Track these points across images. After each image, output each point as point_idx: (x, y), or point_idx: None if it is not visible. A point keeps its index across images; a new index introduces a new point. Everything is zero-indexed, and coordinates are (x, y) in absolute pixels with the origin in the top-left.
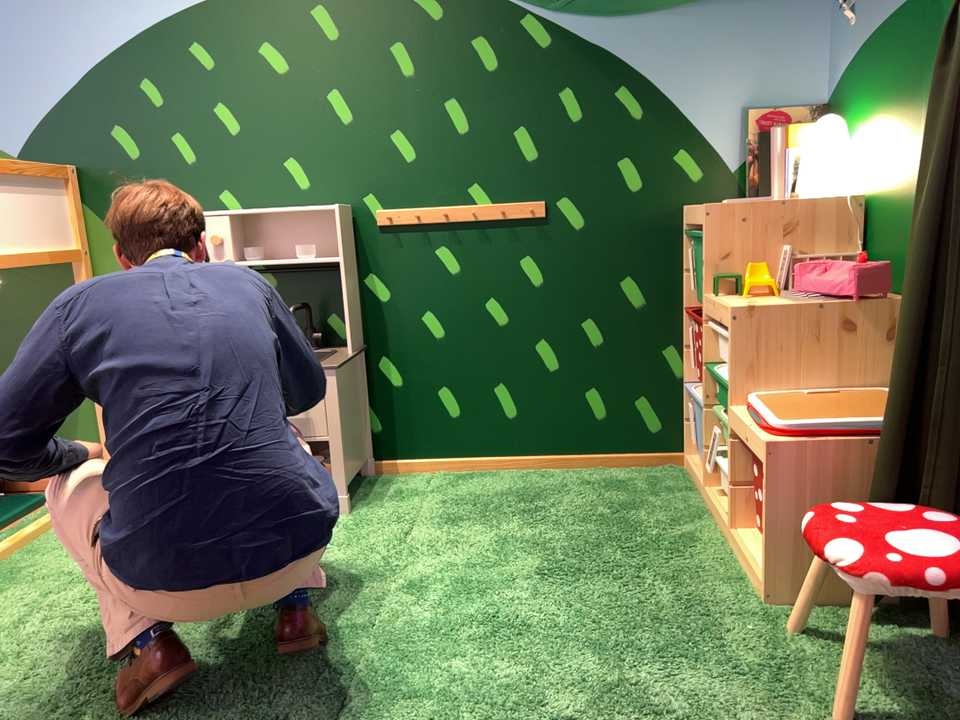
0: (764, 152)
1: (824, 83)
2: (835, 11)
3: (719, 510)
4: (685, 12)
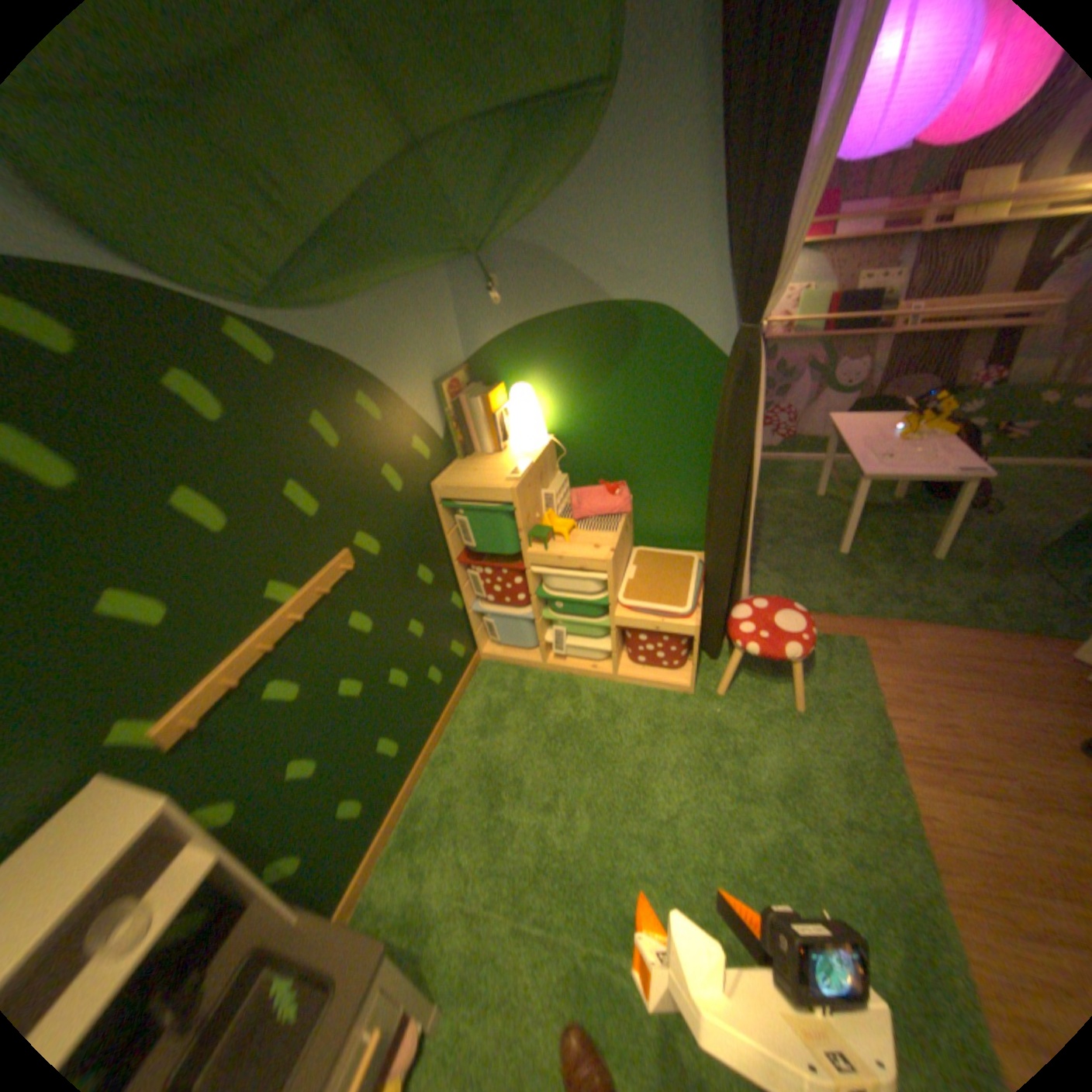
0: (462, 416)
1: (463, 347)
2: (462, 286)
3: (582, 669)
4: (379, 294)
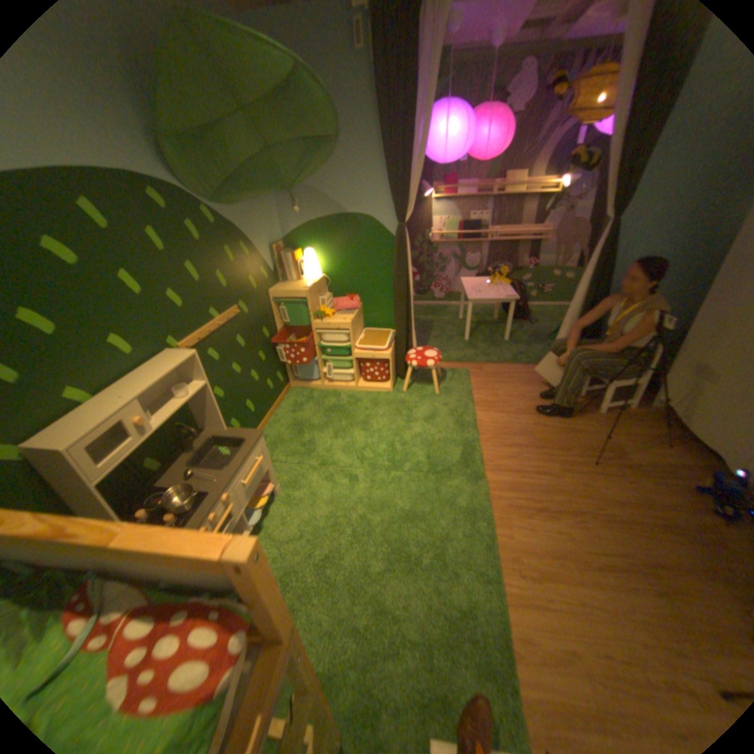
0: (281, 262)
1: (280, 232)
2: (280, 204)
3: (340, 386)
4: (247, 203)
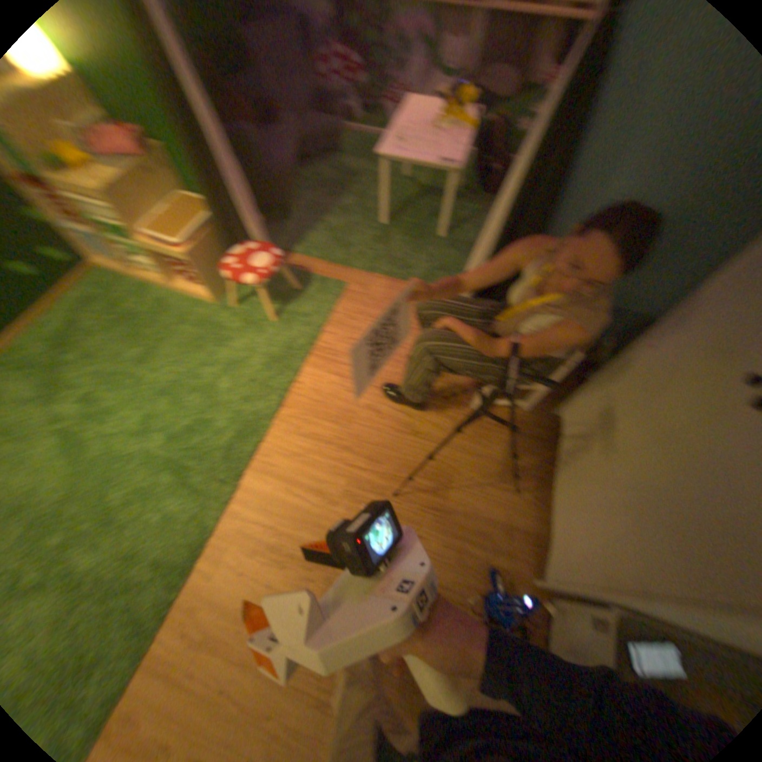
0: None
1: None
2: None
3: (148, 281)
4: None
